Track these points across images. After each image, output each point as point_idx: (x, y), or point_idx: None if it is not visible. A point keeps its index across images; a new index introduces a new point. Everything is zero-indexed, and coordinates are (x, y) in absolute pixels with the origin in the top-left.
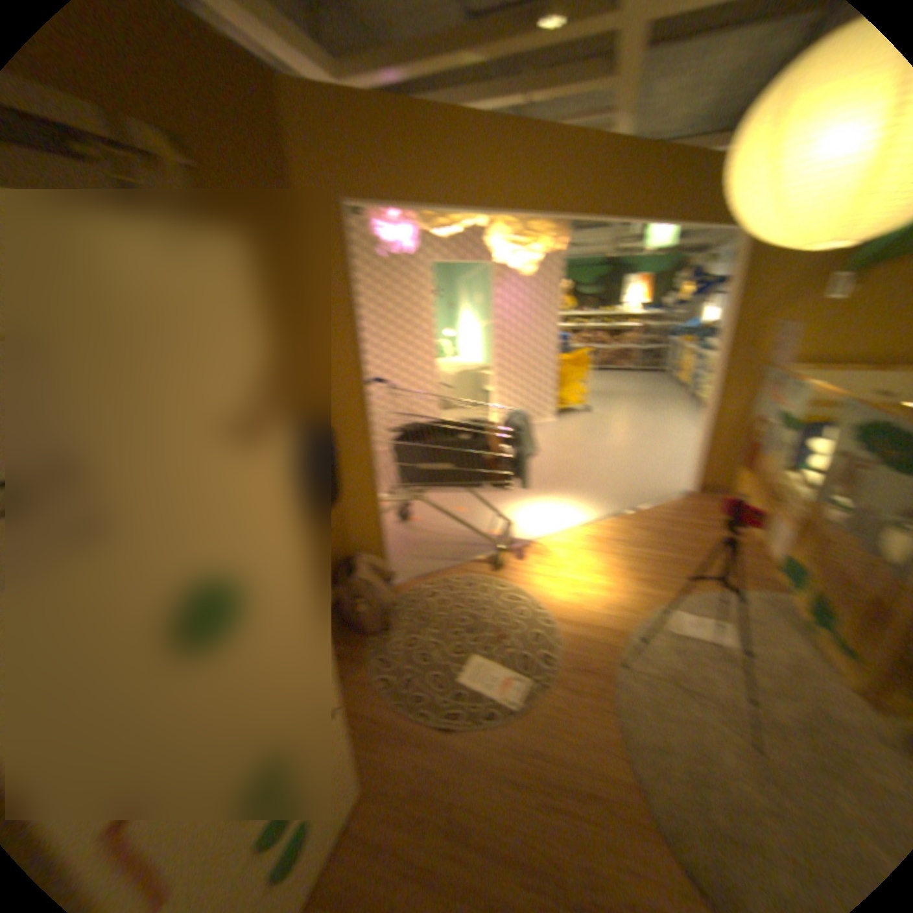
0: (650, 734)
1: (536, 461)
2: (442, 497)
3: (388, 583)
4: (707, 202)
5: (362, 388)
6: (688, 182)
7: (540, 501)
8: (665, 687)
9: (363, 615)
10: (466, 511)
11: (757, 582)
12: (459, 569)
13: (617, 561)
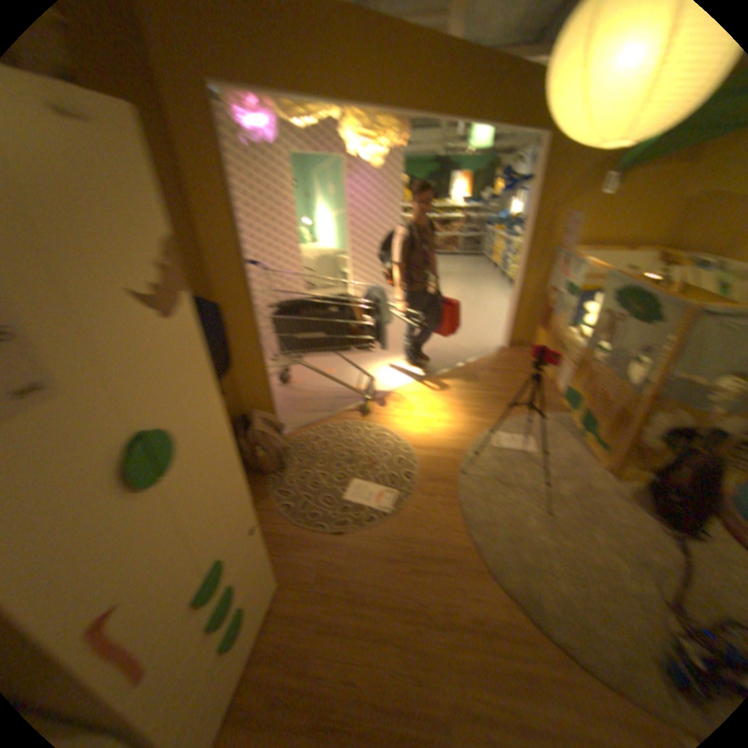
0: (481, 515)
1: (388, 330)
2: (314, 363)
3: (279, 433)
4: (519, 108)
5: (241, 268)
6: (505, 88)
7: (393, 361)
8: (490, 483)
9: (261, 459)
10: (335, 373)
11: (548, 407)
12: (335, 418)
13: (453, 401)
